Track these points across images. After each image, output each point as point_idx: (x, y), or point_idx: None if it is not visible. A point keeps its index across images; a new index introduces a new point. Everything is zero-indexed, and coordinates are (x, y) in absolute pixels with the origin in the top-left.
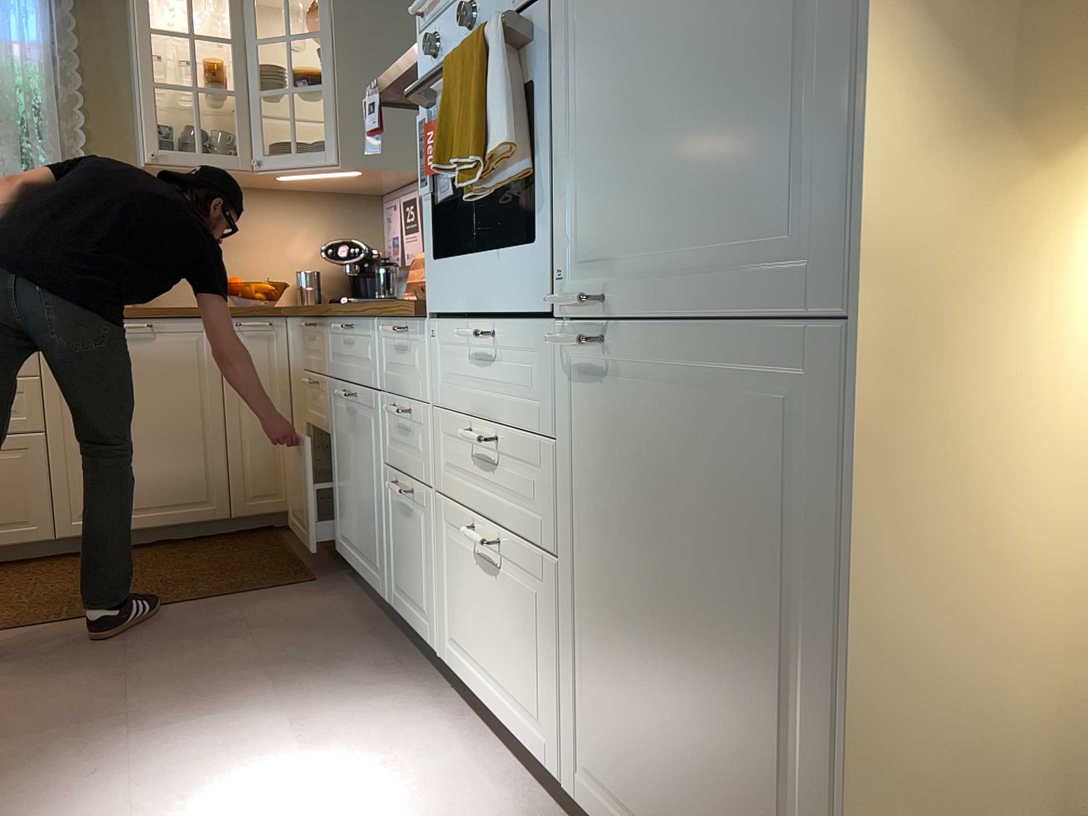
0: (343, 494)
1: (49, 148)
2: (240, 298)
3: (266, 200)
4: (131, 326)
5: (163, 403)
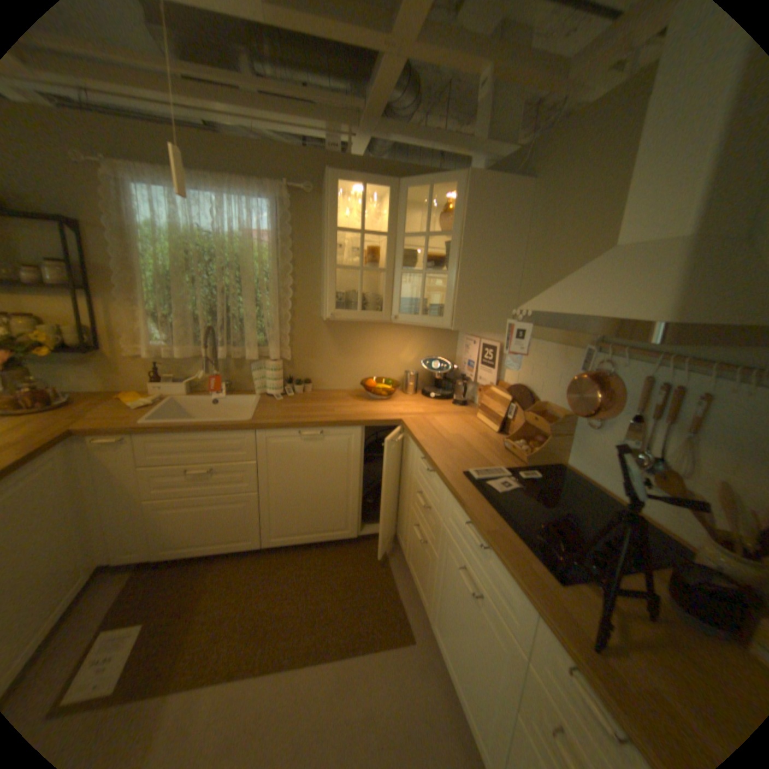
0: (446, 616)
1: (271, 300)
2: (372, 394)
3: (392, 327)
4: (311, 434)
5: (326, 476)
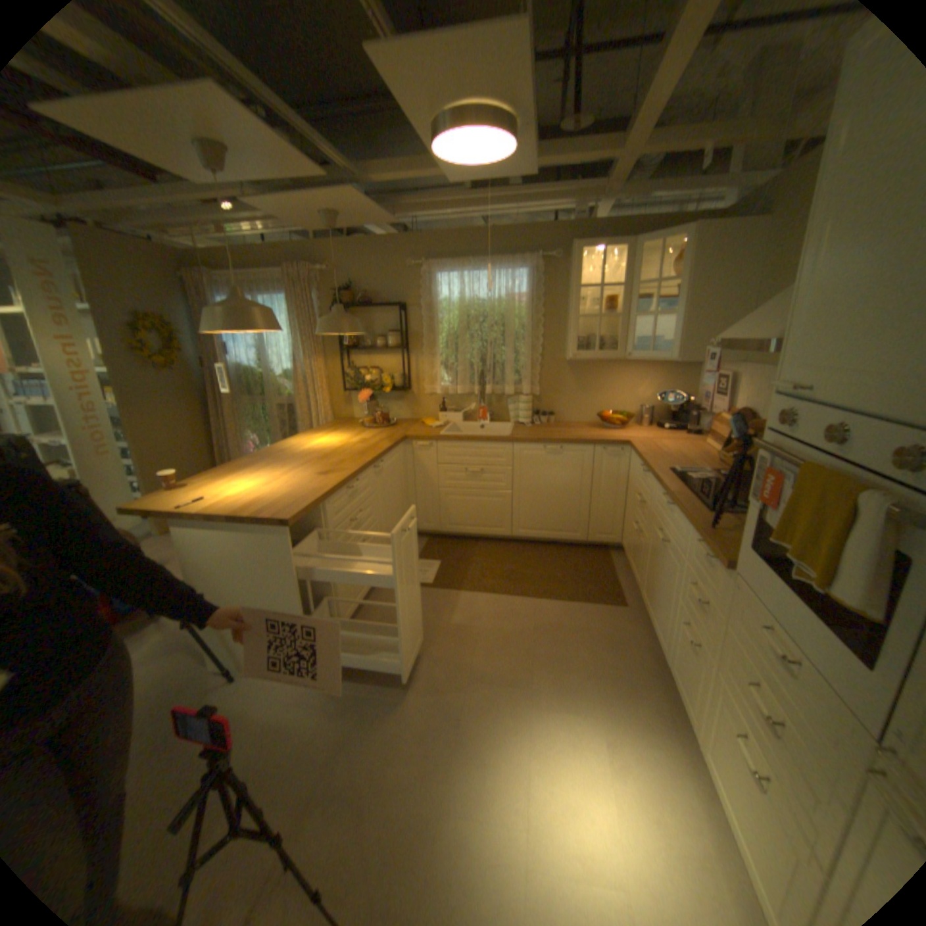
0: (650, 576)
1: (525, 348)
2: (606, 424)
3: (629, 364)
4: (552, 448)
5: (562, 484)
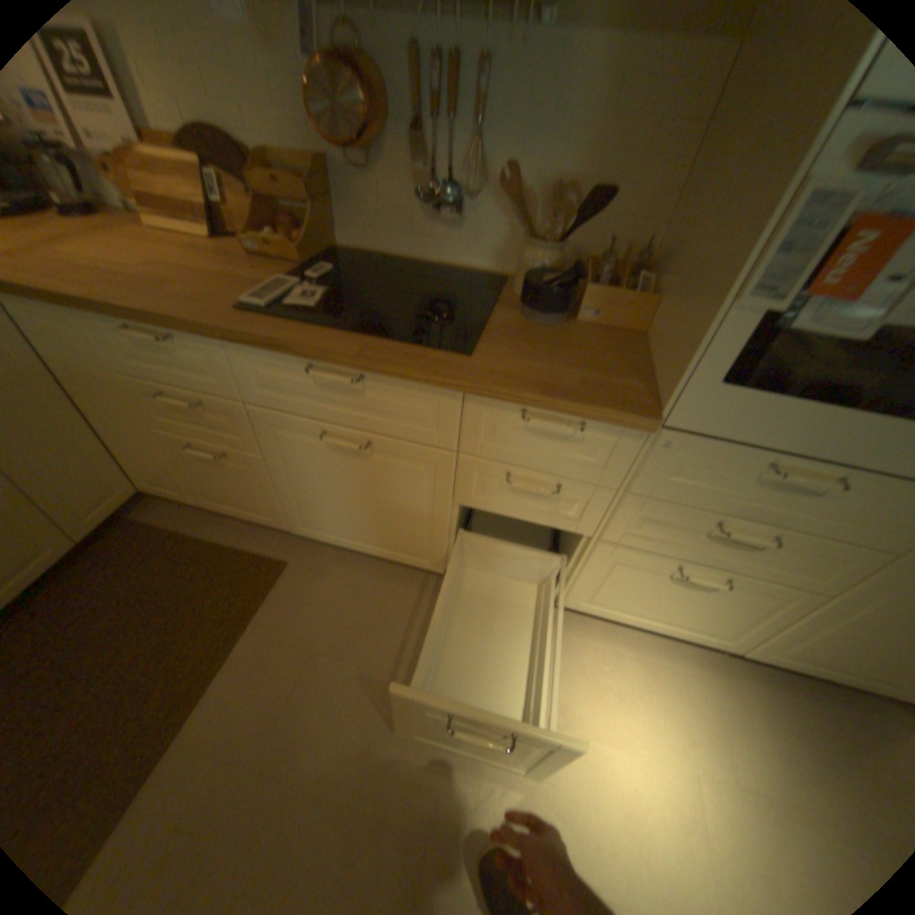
0: (315, 502)
1: None
2: None
3: None
4: None
5: None
